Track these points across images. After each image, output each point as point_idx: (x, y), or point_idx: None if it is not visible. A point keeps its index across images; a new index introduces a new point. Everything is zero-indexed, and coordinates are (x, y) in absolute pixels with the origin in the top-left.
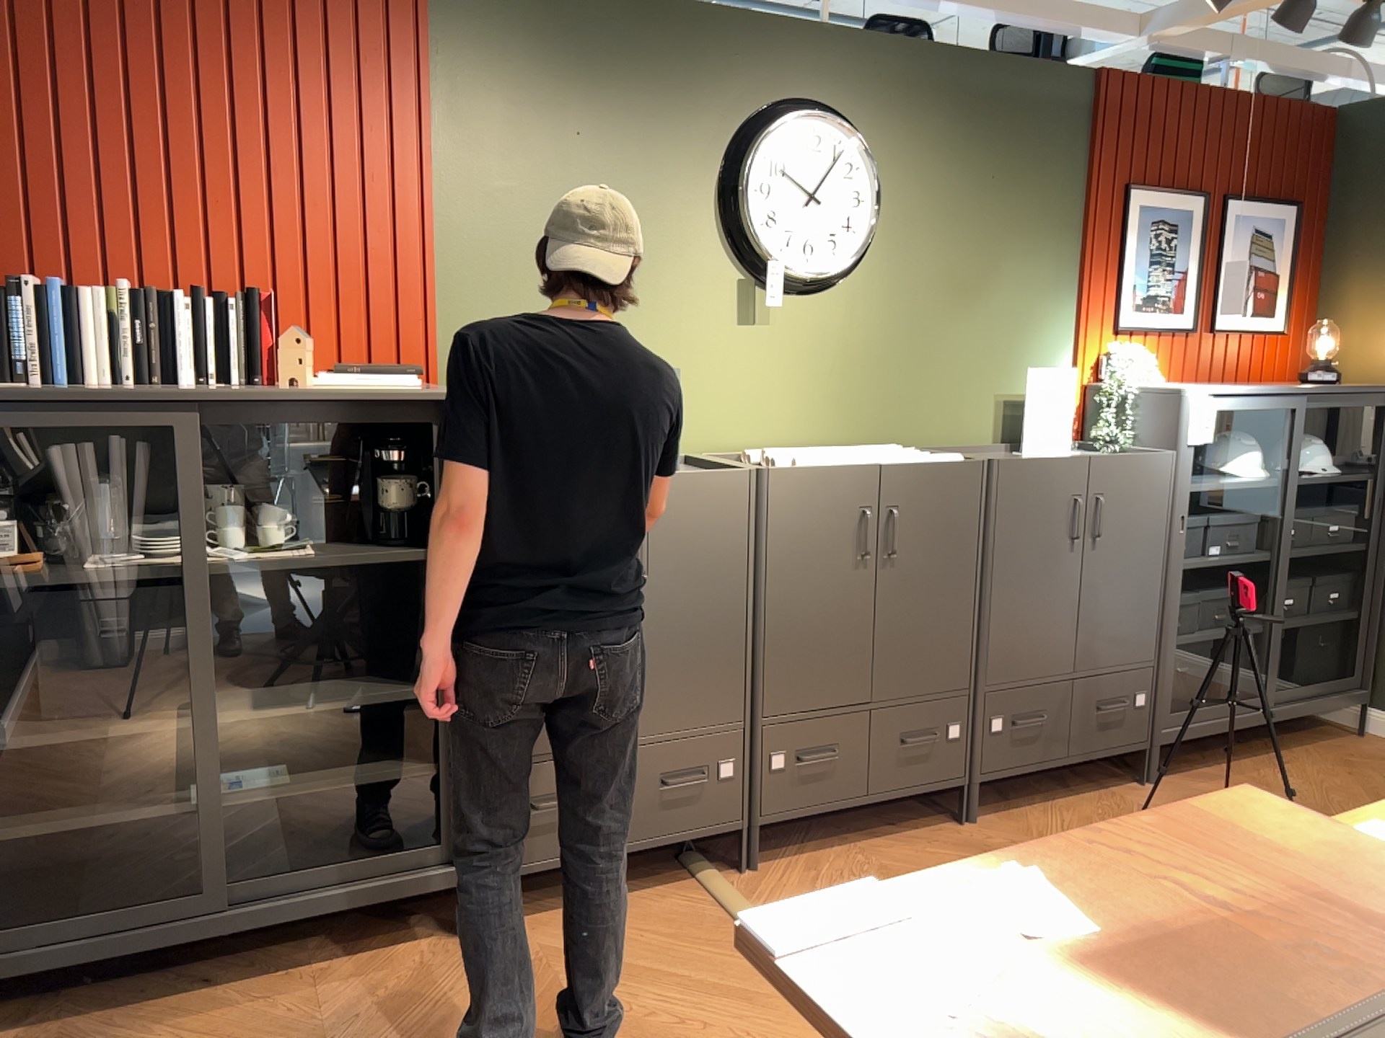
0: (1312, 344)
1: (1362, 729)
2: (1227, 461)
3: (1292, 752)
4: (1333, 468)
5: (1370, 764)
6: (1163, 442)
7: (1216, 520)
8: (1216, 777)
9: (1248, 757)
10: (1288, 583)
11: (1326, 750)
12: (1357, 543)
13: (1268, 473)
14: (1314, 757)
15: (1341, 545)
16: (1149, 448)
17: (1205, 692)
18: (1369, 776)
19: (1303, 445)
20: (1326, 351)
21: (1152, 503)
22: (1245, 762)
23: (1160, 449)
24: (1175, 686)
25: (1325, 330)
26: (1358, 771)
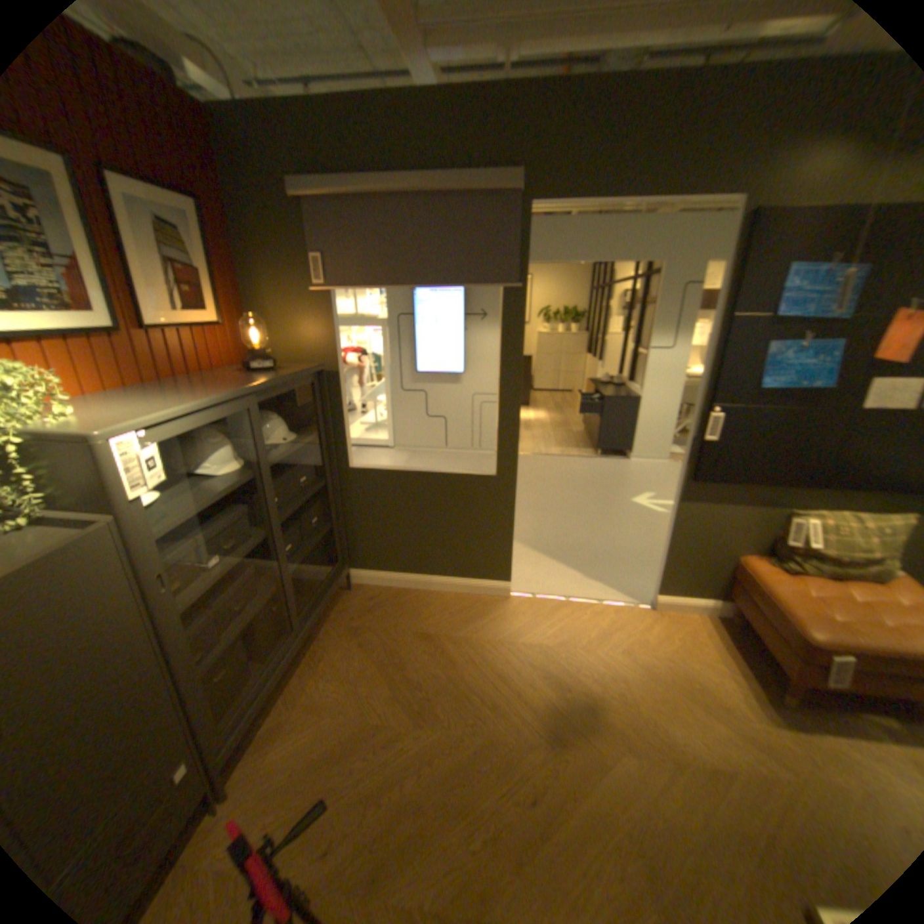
0: (245, 329)
1: (347, 583)
2: (198, 462)
3: (318, 642)
4: (288, 434)
5: (363, 623)
6: (88, 501)
7: (203, 536)
8: (275, 730)
9: (291, 672)
10: (283, 536)
11: (336, 623)
12: (317, 478)
13: (241, 459)
14: (332, 638)
15: (309, 486)
16: (74, 510)
17: (245, 665)
18: (368, 641)
19: (262, 421)
20: (257, 335)
21: (96, 599)
22: (291, 684)
23: (90, 511)
24: (214, 696)
25: (252, 318)
26: (361, 639)
